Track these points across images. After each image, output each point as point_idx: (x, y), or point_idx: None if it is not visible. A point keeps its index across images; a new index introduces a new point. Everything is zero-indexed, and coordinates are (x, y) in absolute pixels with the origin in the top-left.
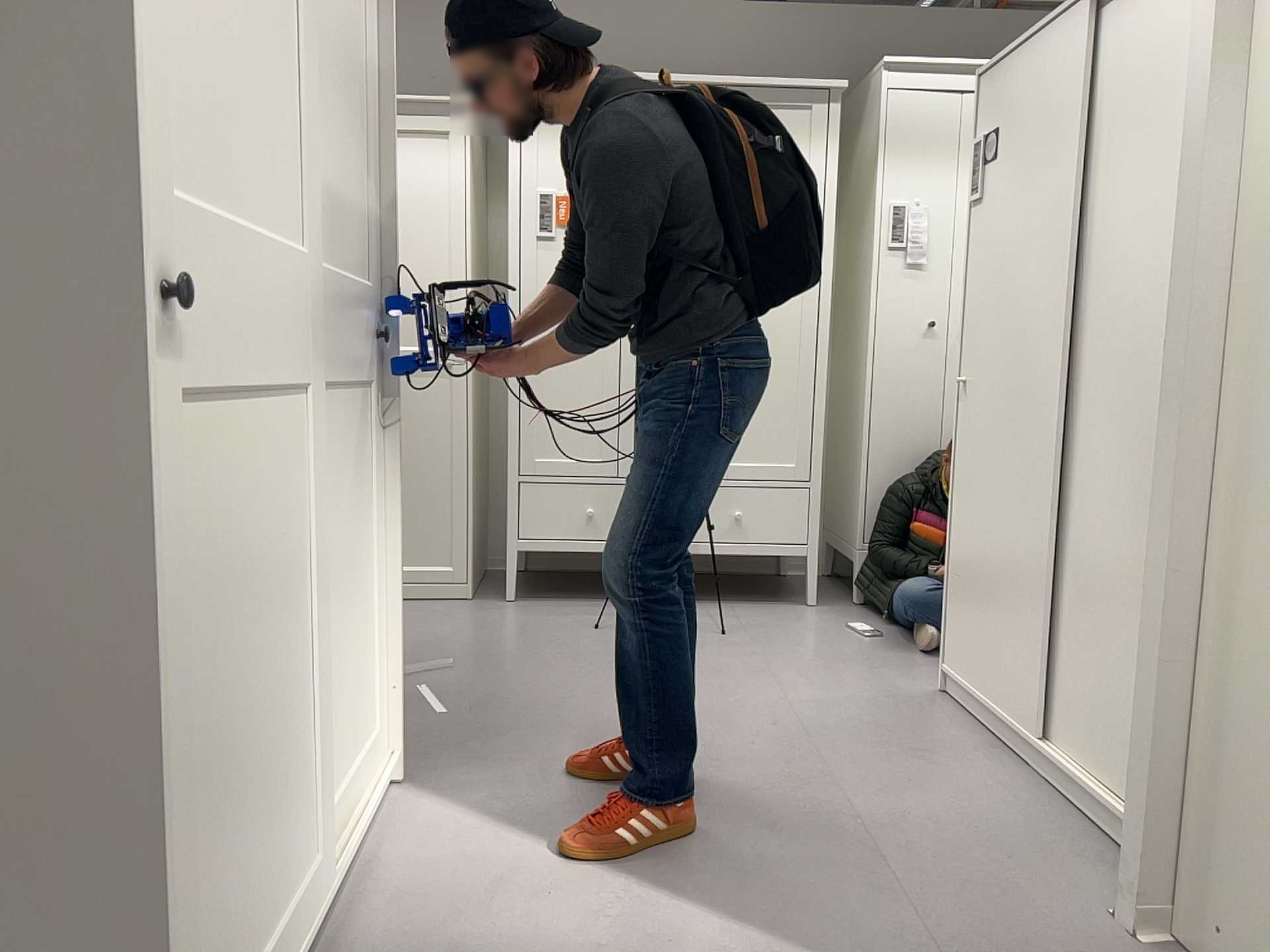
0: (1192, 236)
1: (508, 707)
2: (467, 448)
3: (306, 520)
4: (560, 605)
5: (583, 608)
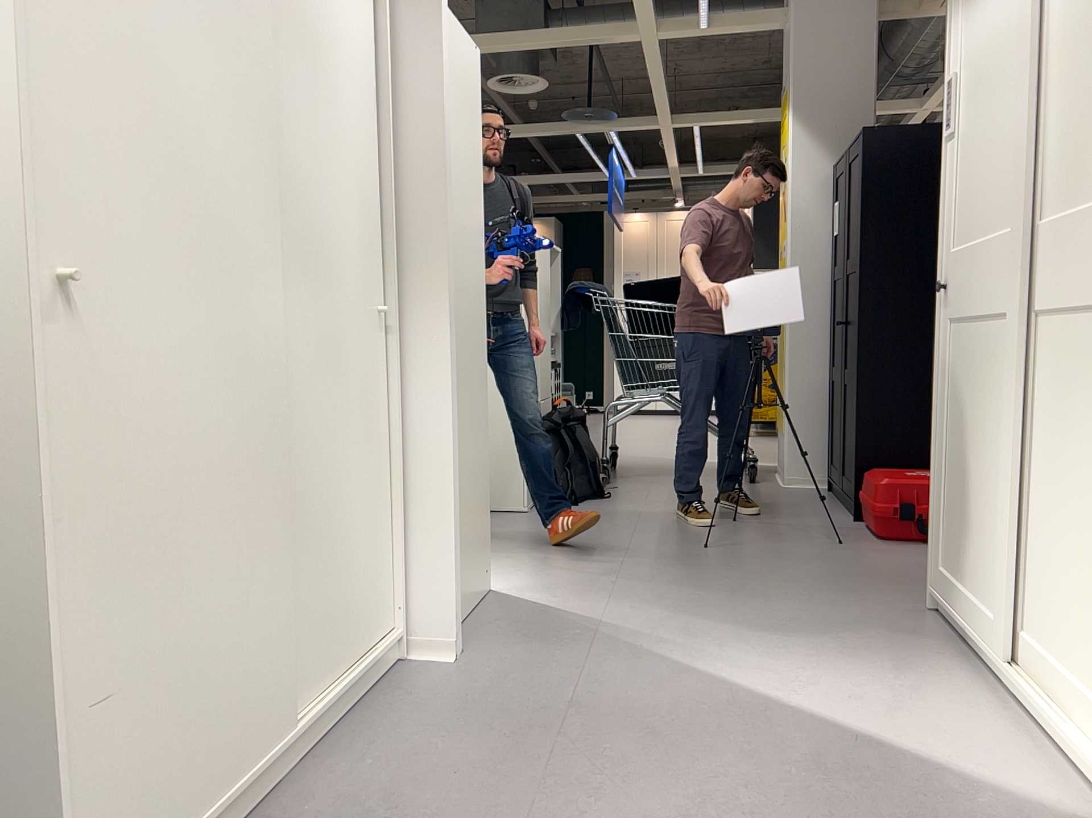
0: (450, 217)
1: None
2: None
3: (998, 392)
4: None
5: None
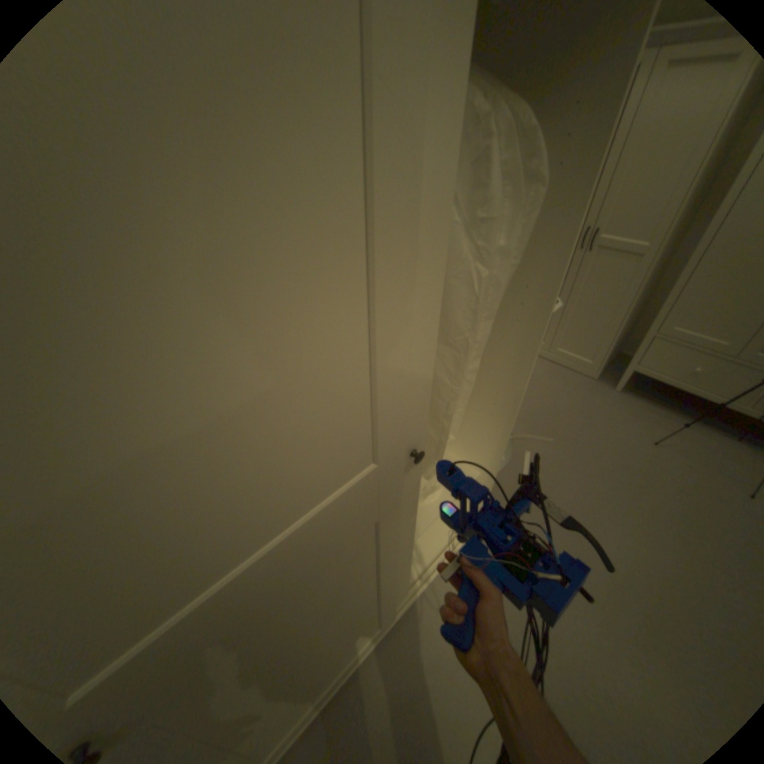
0: None
1: (562, 493)
2: (631, 306)
3: (381, 556)
4: (647, 406)
5: (661, 416)
